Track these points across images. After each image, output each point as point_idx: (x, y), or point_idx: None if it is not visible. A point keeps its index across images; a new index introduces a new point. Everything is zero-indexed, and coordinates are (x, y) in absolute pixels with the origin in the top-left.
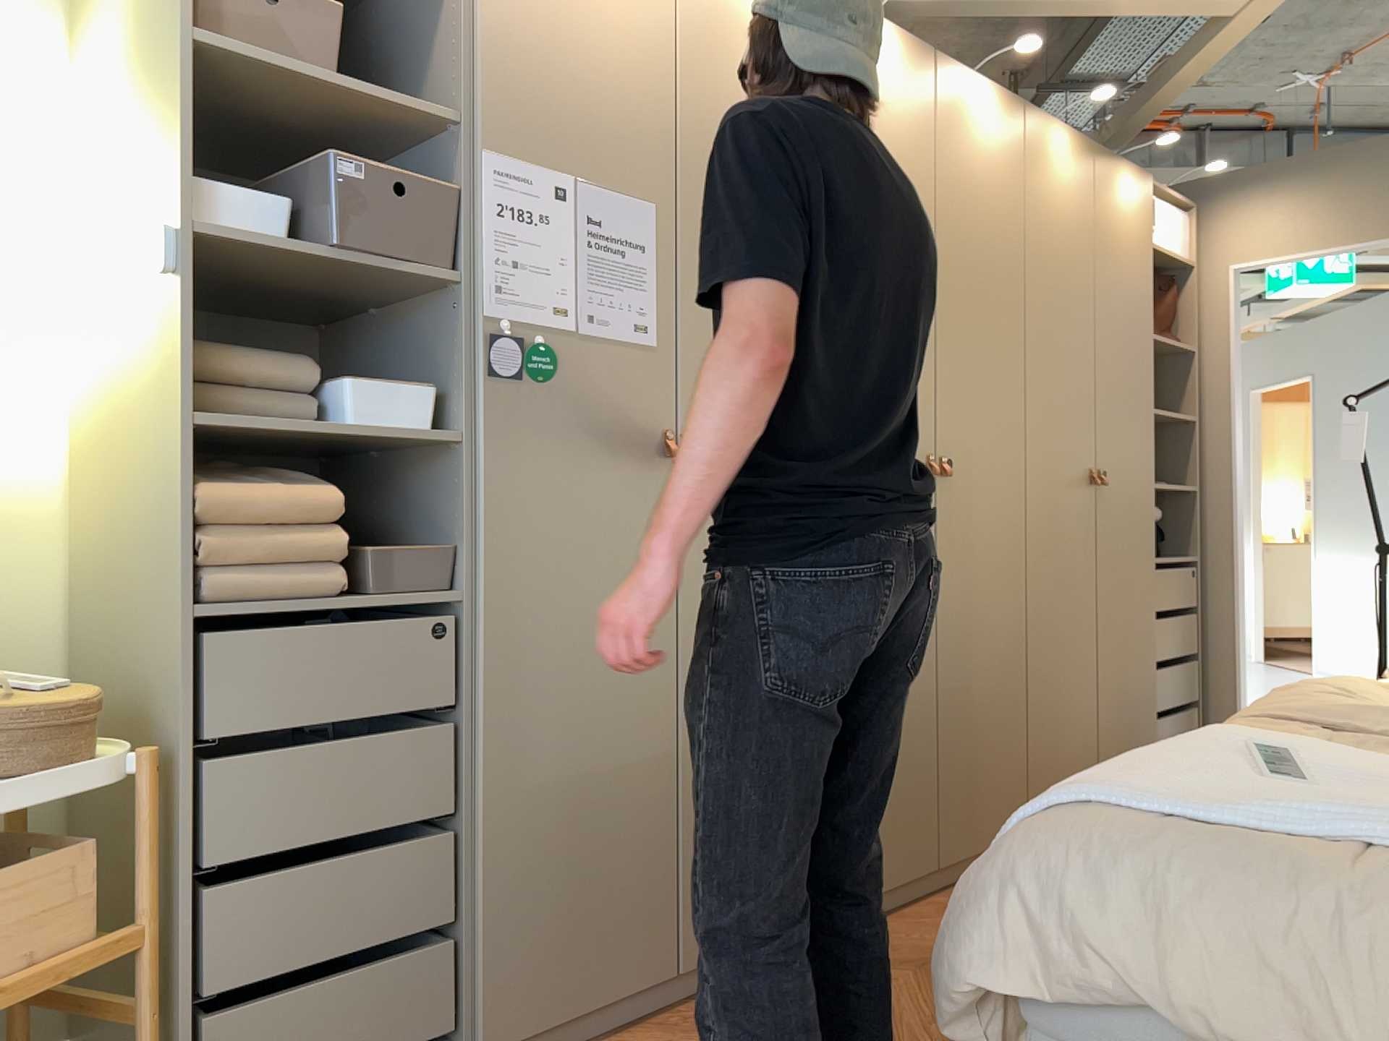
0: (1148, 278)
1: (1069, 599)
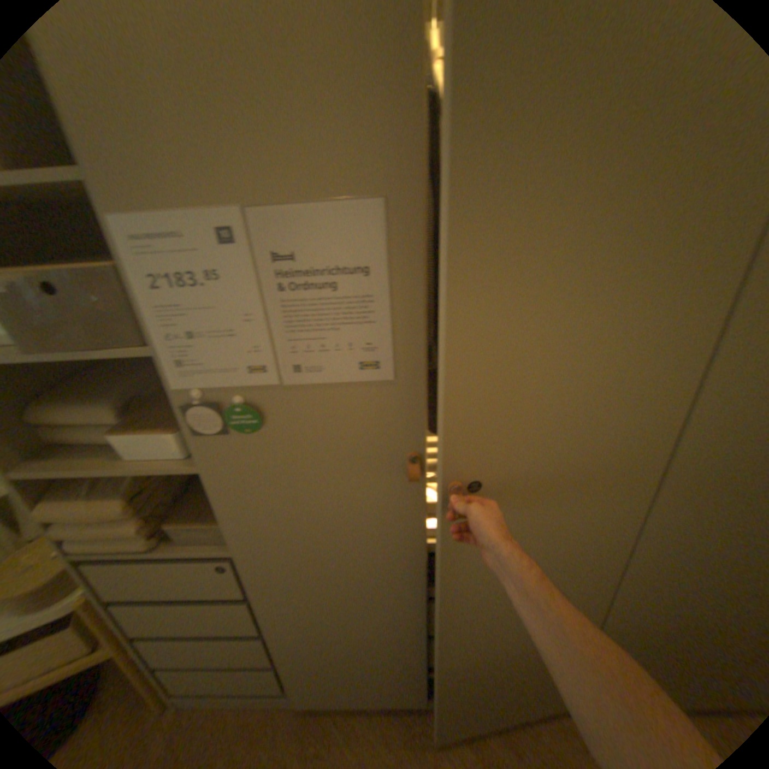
0: None
1: None
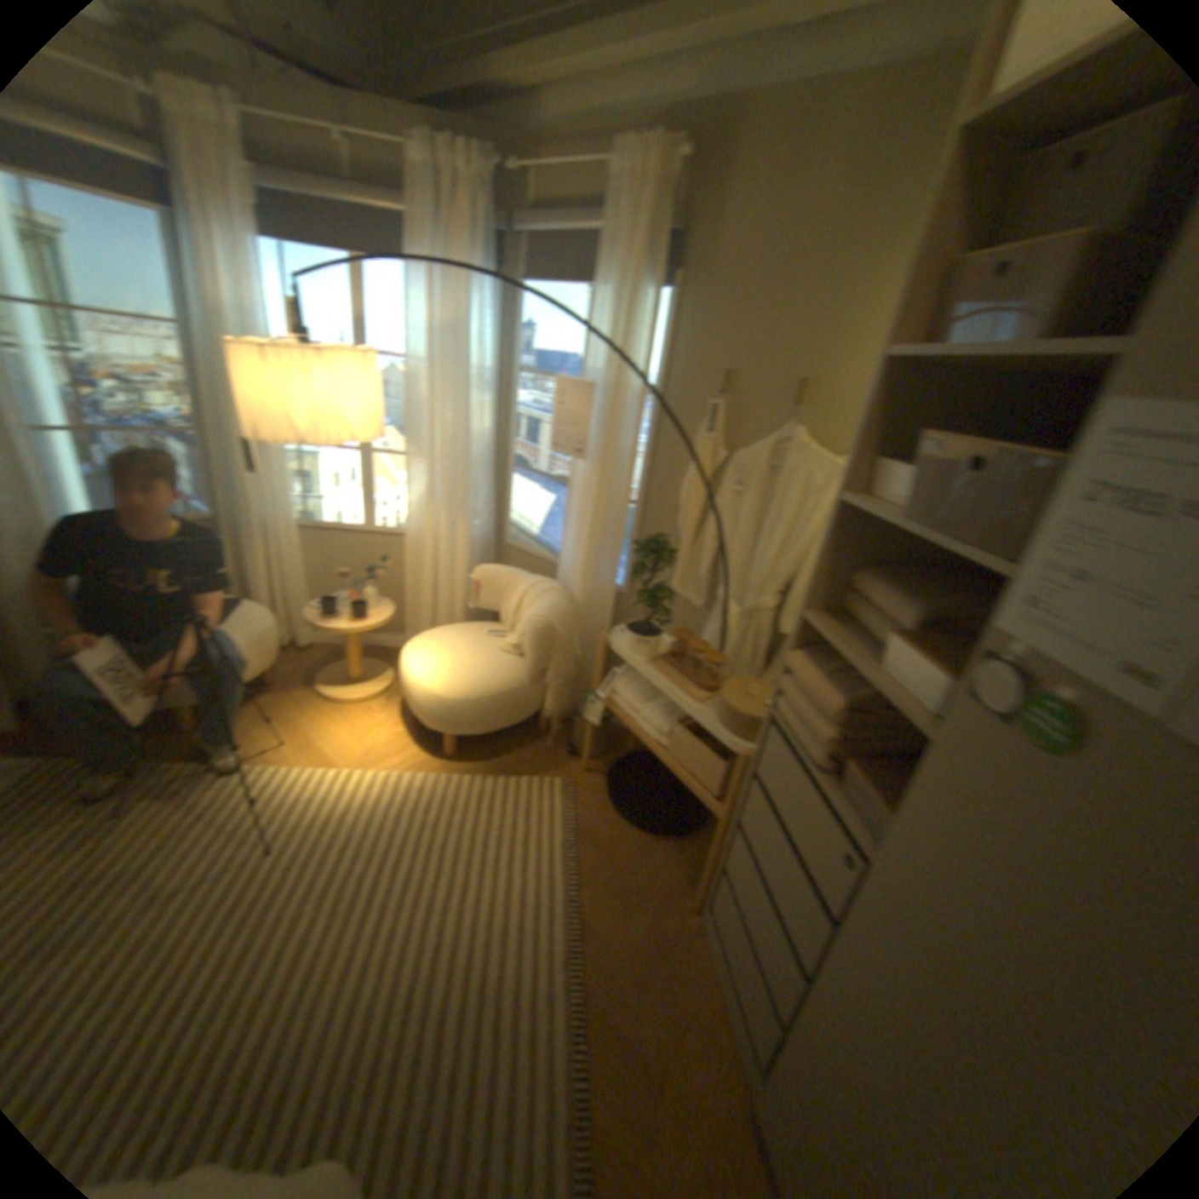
0: None
1: None
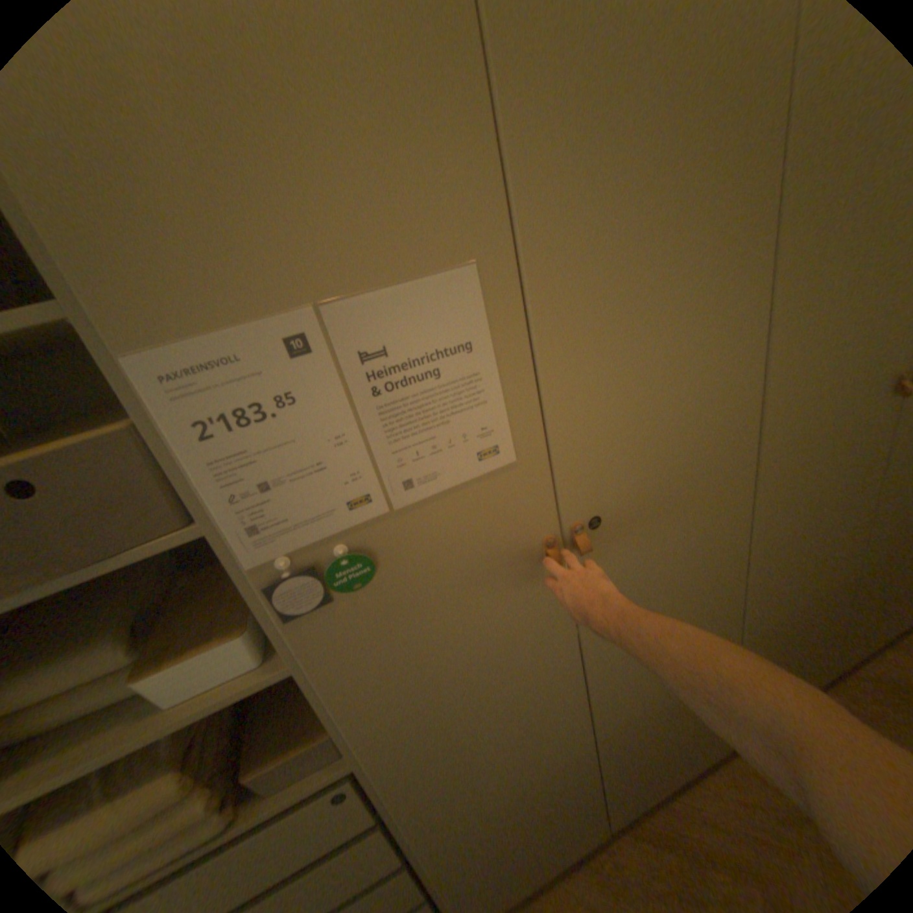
0: None
1: None
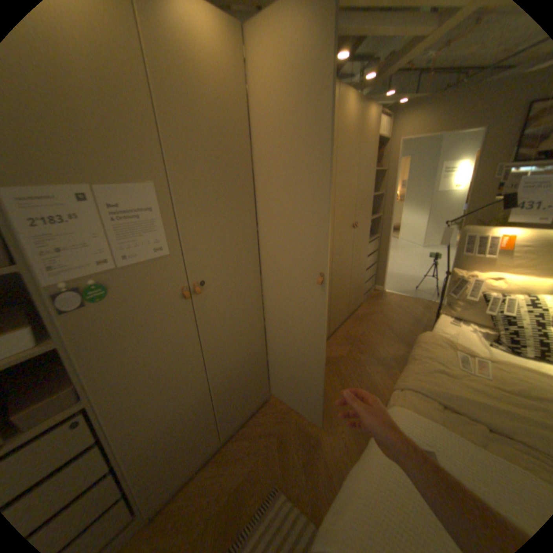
0: (379, 143)
1: (347, 265)
